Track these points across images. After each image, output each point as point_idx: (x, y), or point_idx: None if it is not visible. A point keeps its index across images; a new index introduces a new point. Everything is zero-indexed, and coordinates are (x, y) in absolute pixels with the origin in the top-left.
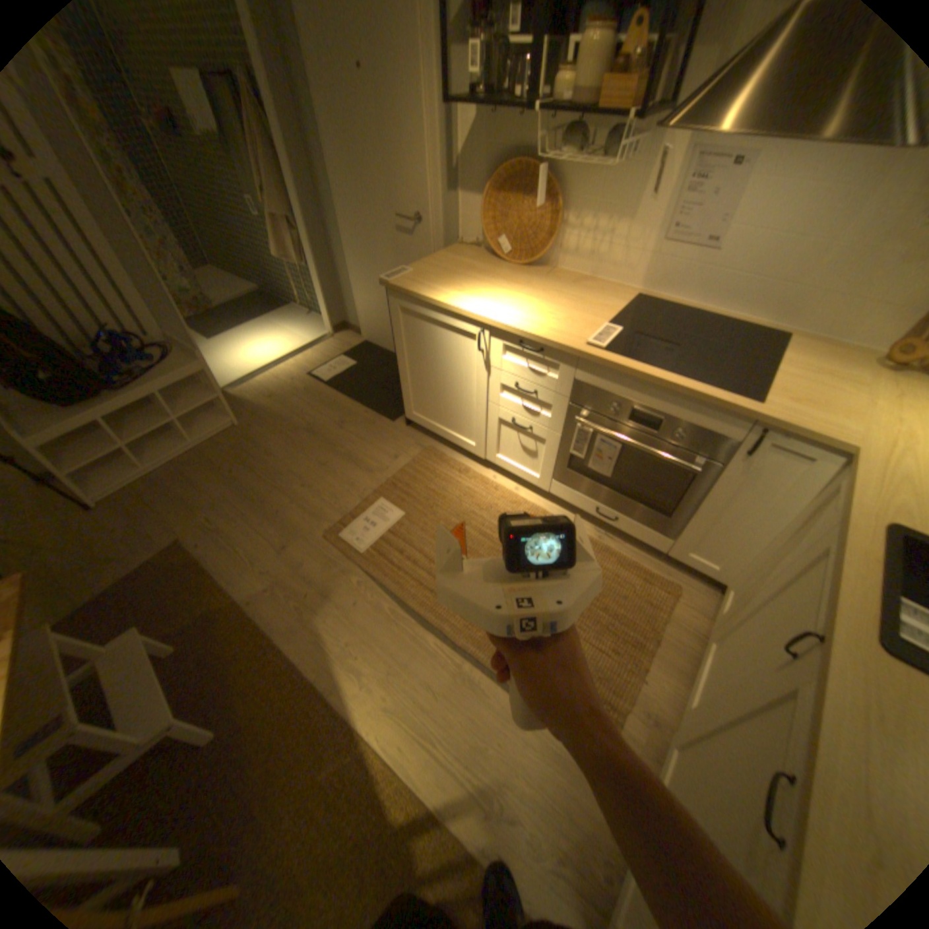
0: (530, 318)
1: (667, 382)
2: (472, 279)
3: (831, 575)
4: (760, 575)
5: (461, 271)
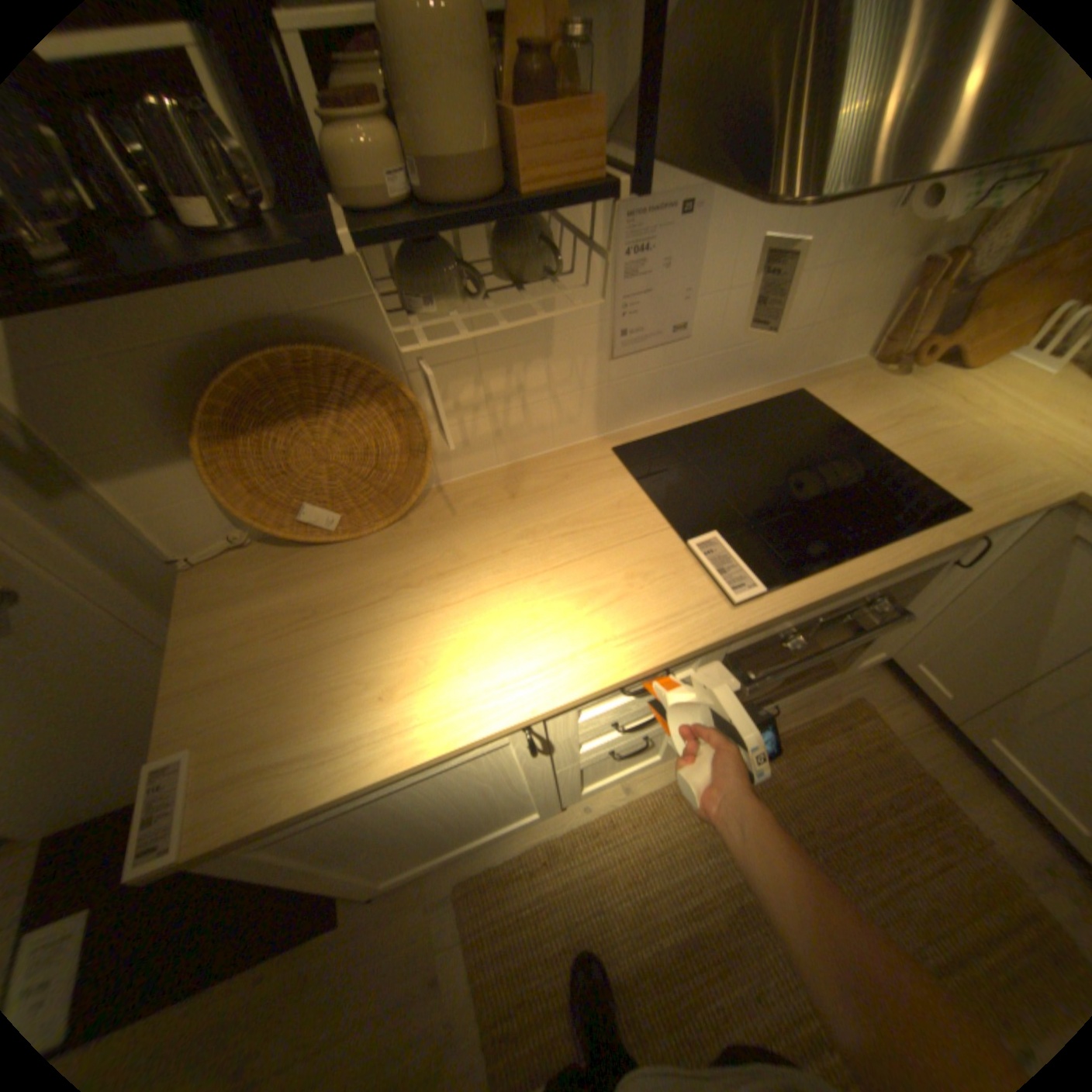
0: (592, 631)
1: (886, 570)
2: (354, 637)
3: None
4: (975, 643)
5: (303, 638)
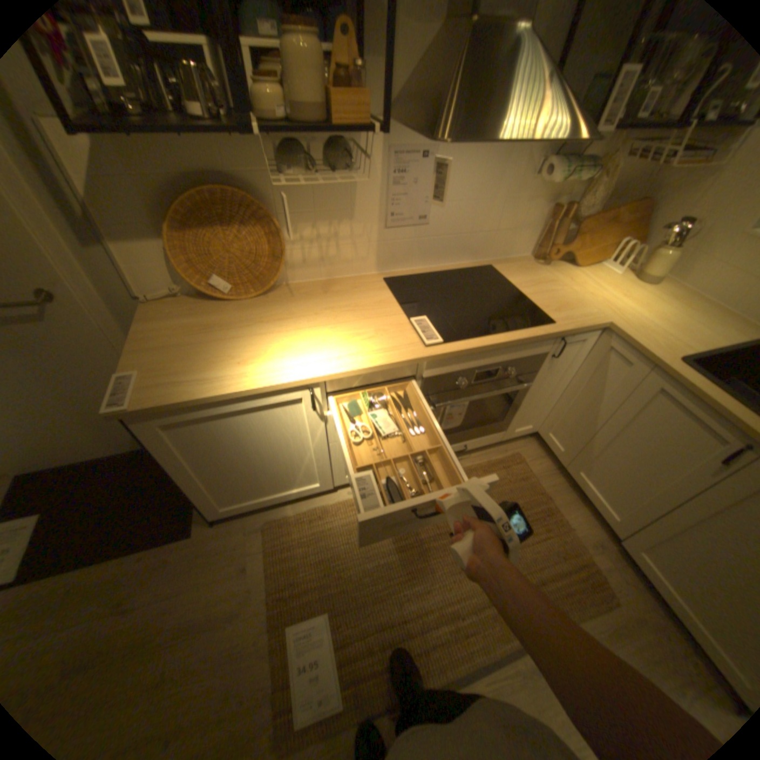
0: (351, 349)
1: (504, 342)
2: (229, 338)
3: (687, 404)
4: (573, 415)
5: (202, 336)
